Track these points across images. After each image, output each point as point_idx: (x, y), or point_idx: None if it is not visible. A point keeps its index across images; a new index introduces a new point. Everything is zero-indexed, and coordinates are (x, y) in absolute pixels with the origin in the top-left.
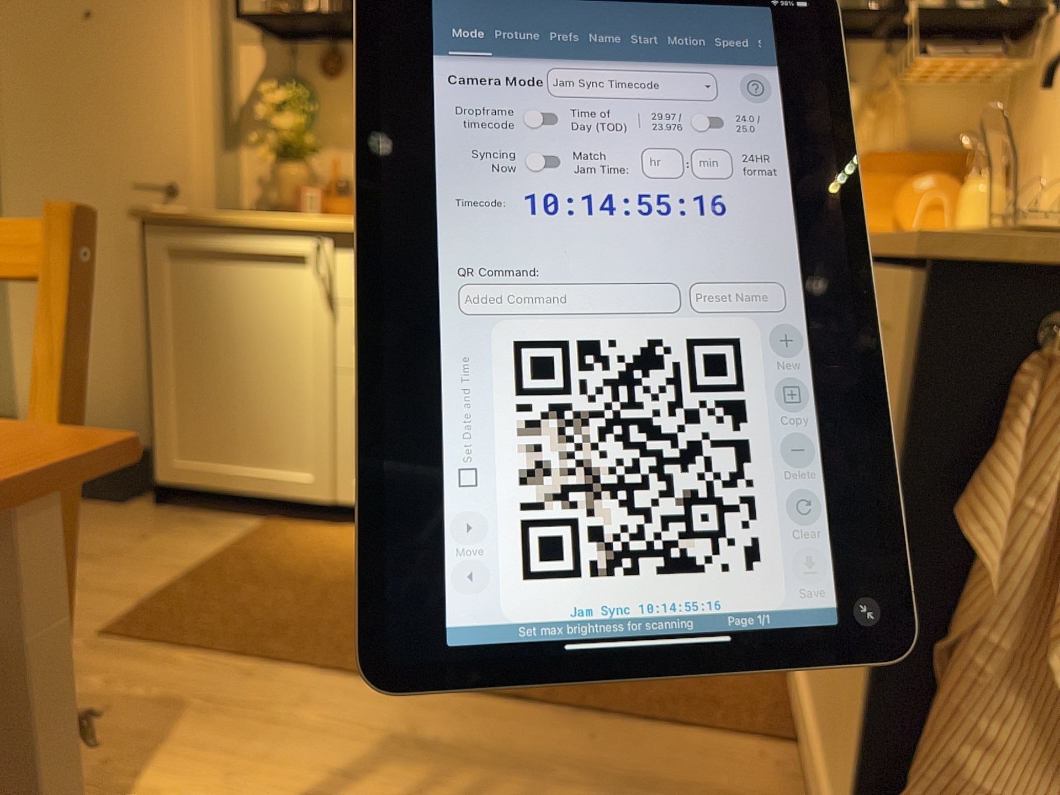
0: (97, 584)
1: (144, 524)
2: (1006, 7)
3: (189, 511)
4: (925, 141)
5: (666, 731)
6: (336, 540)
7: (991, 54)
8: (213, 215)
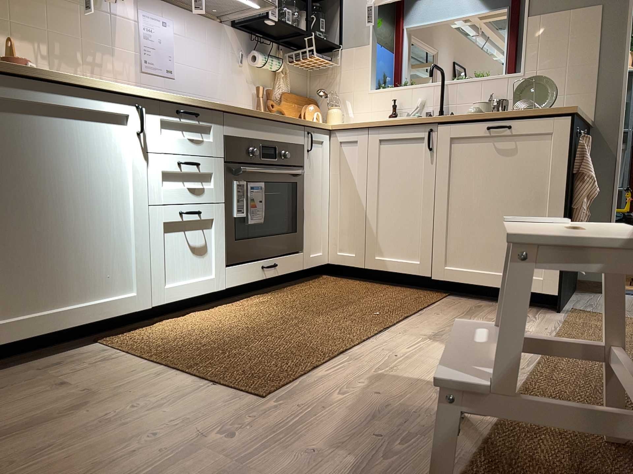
0: (145, 403)
1: (15, 386)
2: (329, 42)
3: (14, 368)
4: (290, 90)
5: (433, 304)
6: (180, 327)
7: (328, 59)
8: (46, 72)
